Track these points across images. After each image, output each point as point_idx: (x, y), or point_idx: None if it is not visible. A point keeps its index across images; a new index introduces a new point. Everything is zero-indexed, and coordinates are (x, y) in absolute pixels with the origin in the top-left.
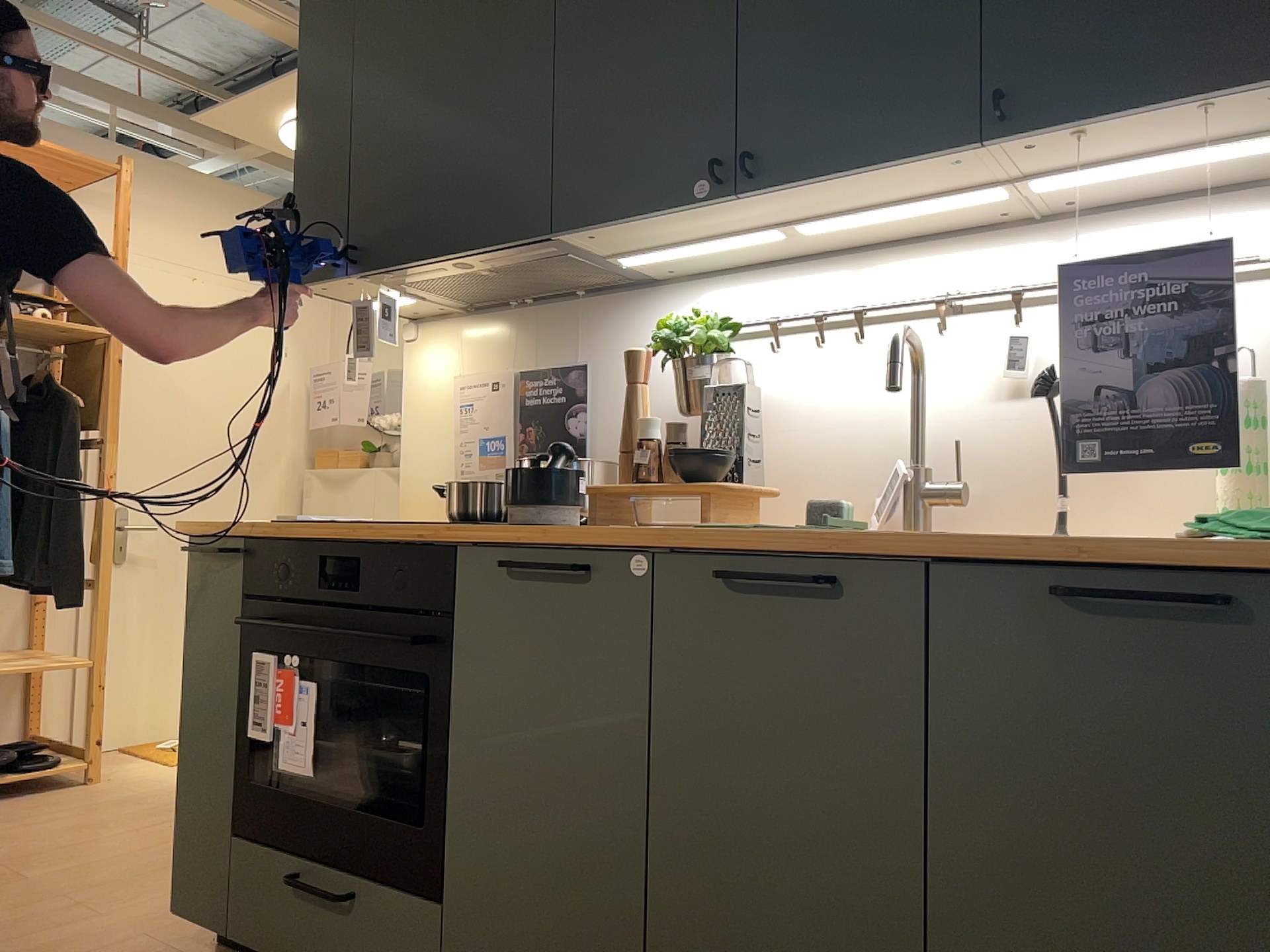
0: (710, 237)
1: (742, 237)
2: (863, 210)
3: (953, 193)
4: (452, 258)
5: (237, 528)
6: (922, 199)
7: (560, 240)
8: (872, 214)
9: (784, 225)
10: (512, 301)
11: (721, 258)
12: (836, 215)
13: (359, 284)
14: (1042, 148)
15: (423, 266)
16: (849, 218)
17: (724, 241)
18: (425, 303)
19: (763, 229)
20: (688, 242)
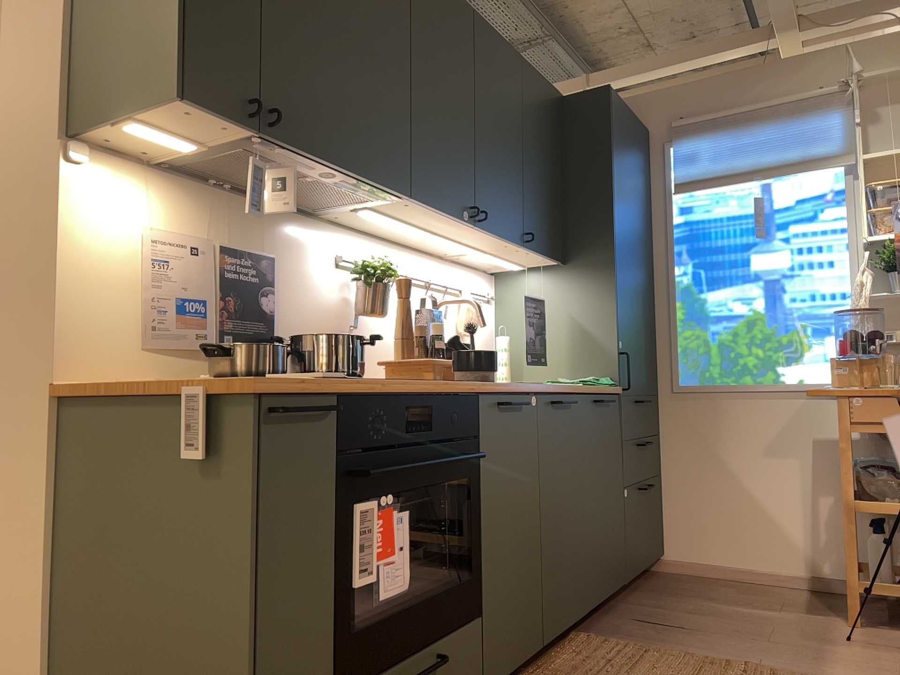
0: (412, 223)
1: (418, 229)
2: (457, 240)
3: (477, 247)
4: (343, 171)
5: (339, 385)
6: (471, 245)
7: (392, 196)
8: (456, 242)
9: (435, 232)
10: (216, 180)
11: (363, 222)
12: (450, 237)
13: (228, 131)
14: (518, 250)
15: (317, 162)
16: (449, 240)
17: (410, 226)
18: (172, 150)
19: (429, 230)
20: (403, 220)
